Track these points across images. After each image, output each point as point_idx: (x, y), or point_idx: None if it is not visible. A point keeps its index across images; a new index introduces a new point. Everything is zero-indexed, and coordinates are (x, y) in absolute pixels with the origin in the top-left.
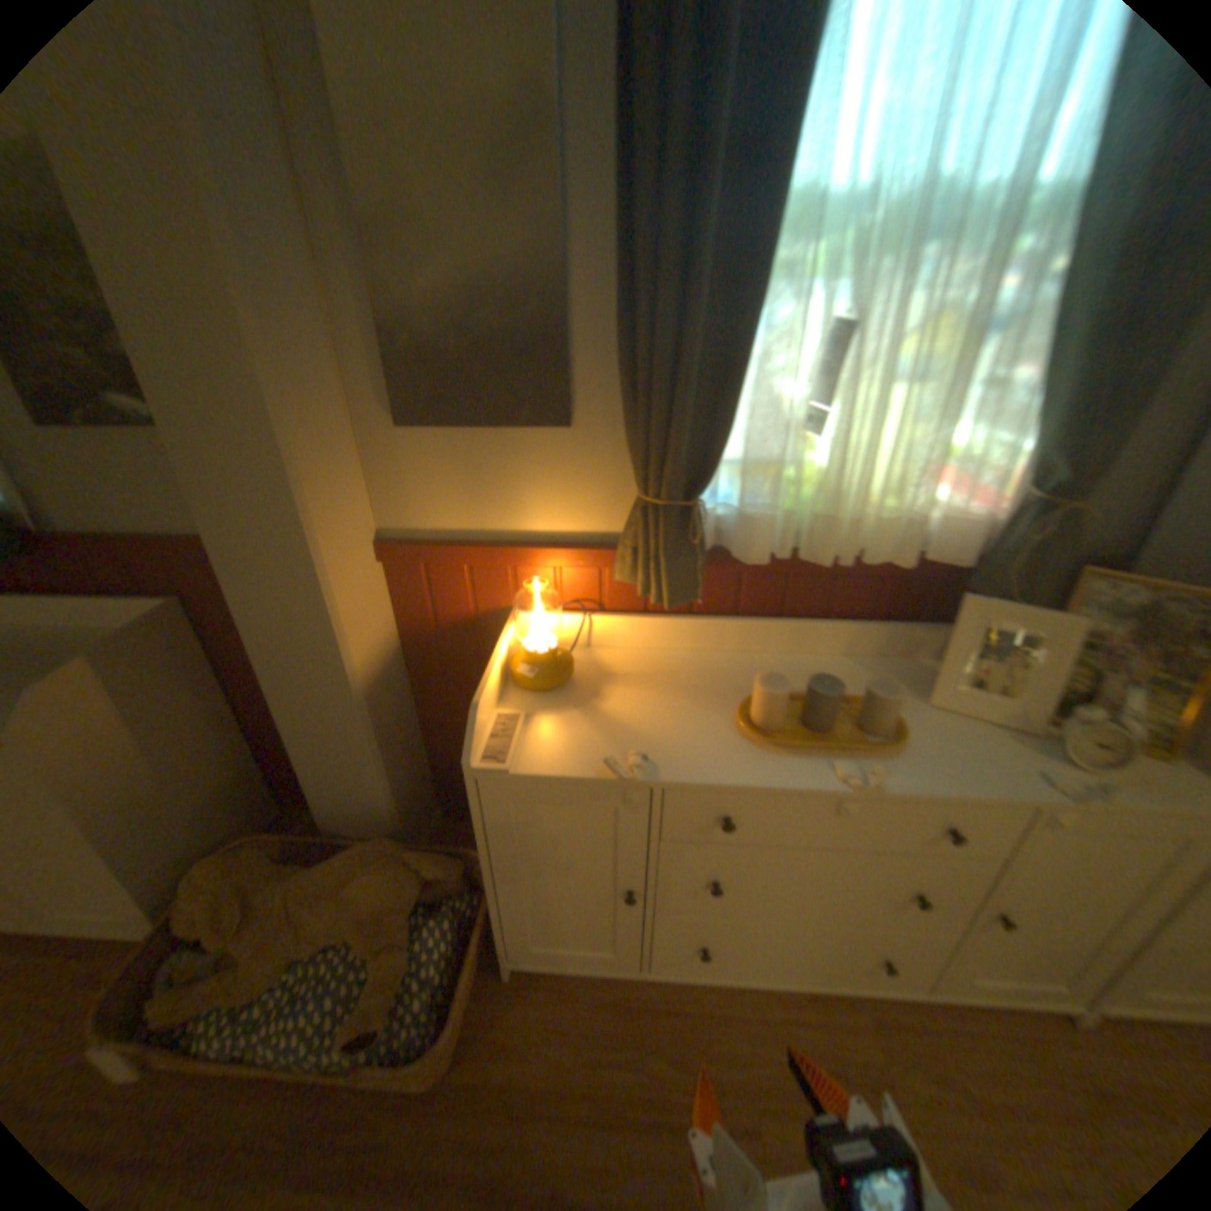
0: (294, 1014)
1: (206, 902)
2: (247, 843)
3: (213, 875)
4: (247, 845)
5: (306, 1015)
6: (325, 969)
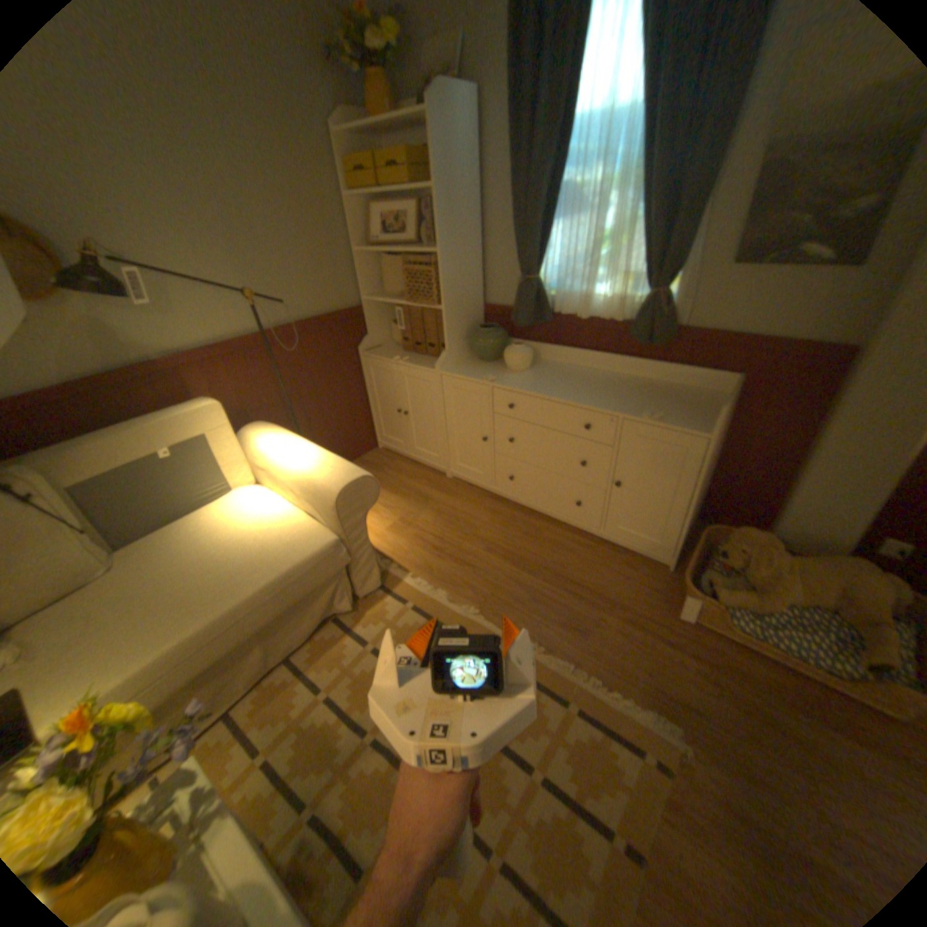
0: (809, 632)
1: (757, 550)
2: (727, 529)
3: (760, 537)
4: (722, 530)
5: (819, 636)
6: (819, 617)
